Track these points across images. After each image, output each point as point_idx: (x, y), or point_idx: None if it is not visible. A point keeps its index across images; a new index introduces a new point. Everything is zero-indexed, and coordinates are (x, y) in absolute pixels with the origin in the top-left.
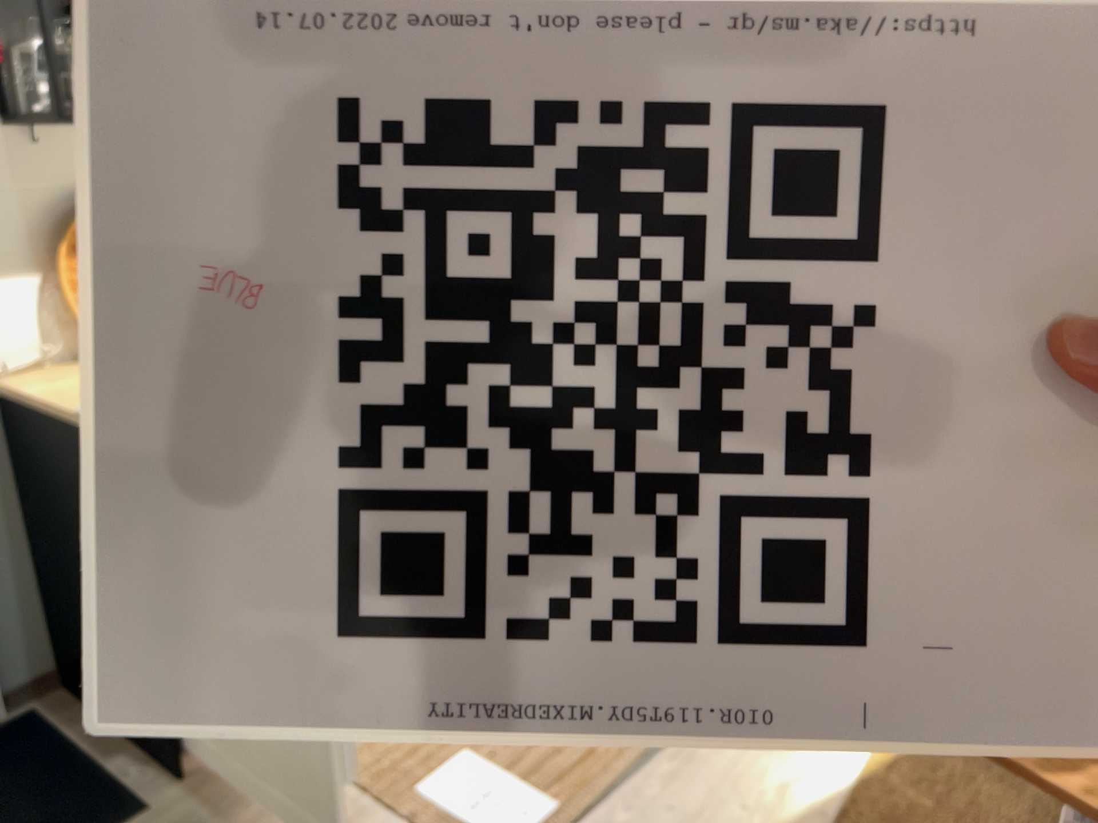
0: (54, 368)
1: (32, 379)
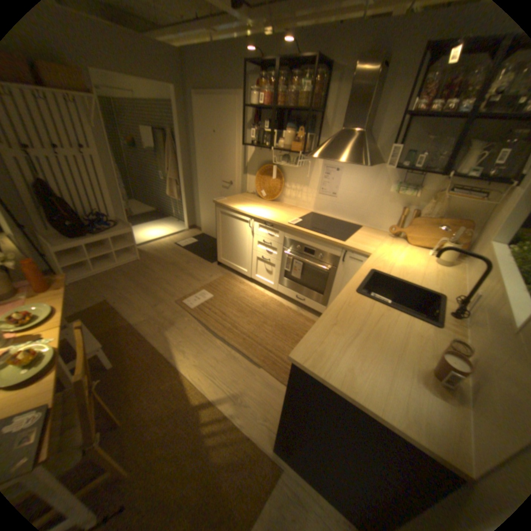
0: (252, 195)
1: (247, 195)
